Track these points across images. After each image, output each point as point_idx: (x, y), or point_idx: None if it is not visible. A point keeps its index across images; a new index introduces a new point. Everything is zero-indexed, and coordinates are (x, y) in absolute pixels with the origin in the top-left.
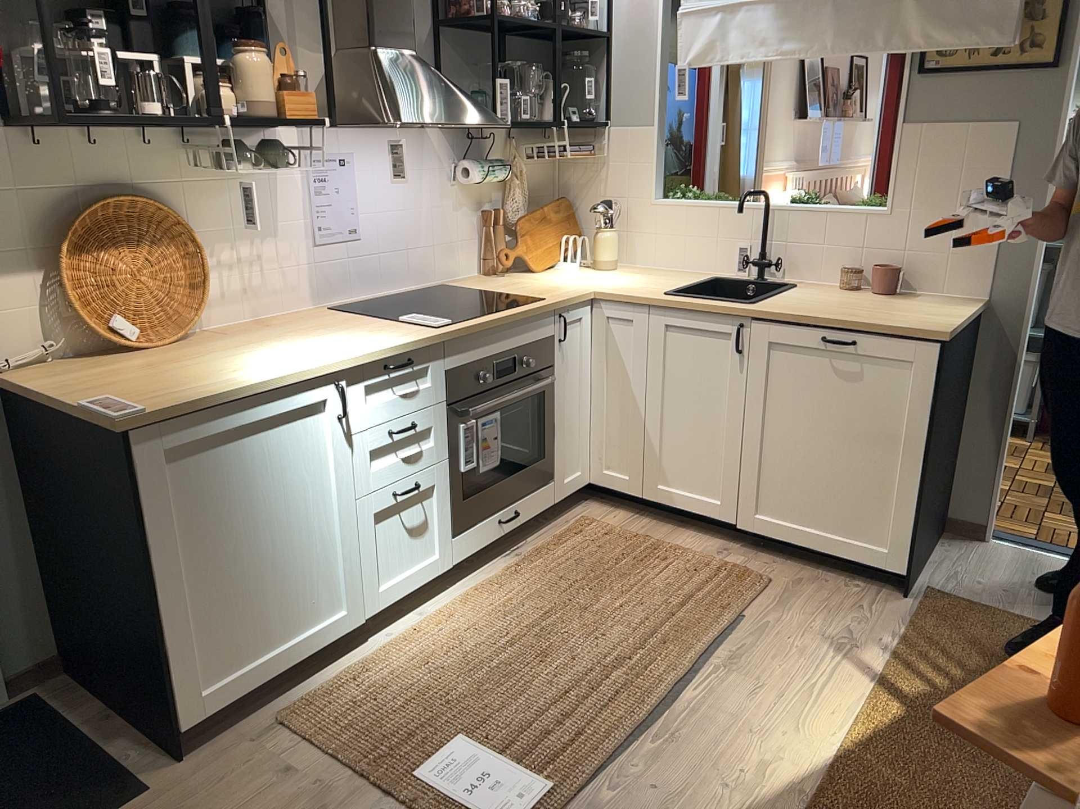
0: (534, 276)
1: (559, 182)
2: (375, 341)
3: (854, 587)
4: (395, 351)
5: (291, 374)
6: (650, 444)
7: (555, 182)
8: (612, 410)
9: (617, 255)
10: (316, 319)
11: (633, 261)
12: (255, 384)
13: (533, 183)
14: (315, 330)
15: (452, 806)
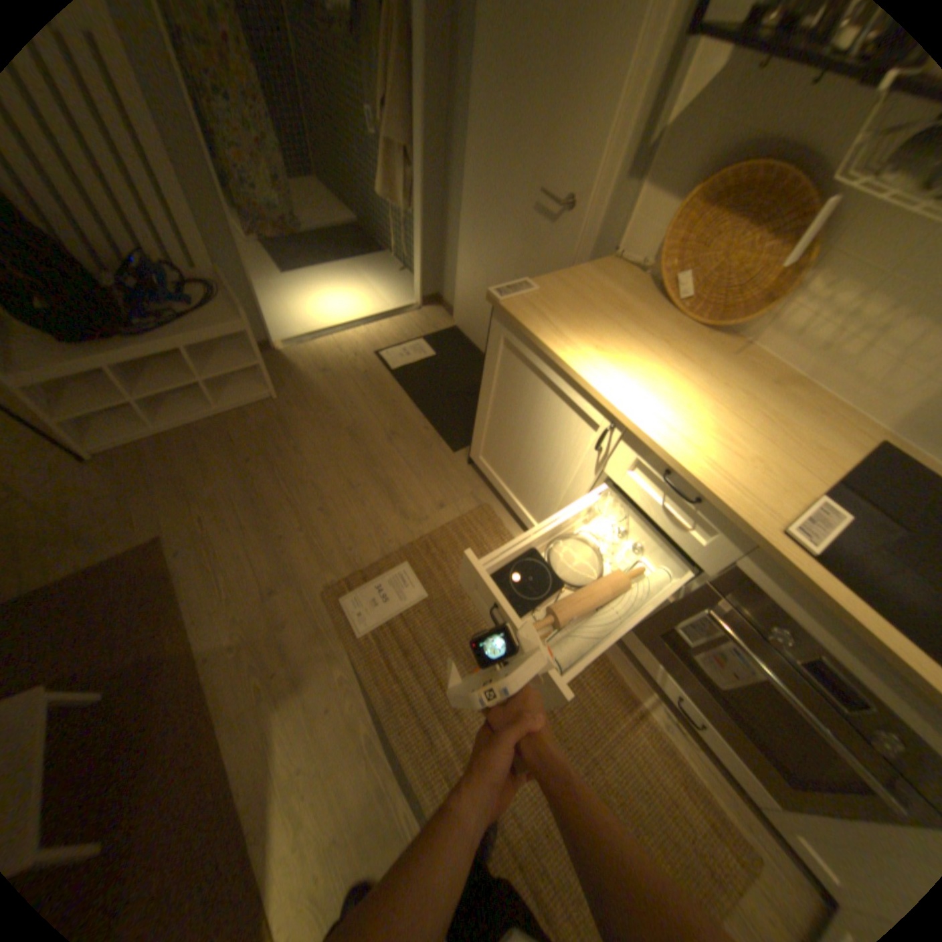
0: None
1: None
2: (709, 455)
3: None
4: (683, 474)
5: (585, 377)
6: None
7: None
8: None
9: None
10: (825, 425)
11: None
12: (558, 354)
13: None
14: (767, 416)
15: (375, 576)
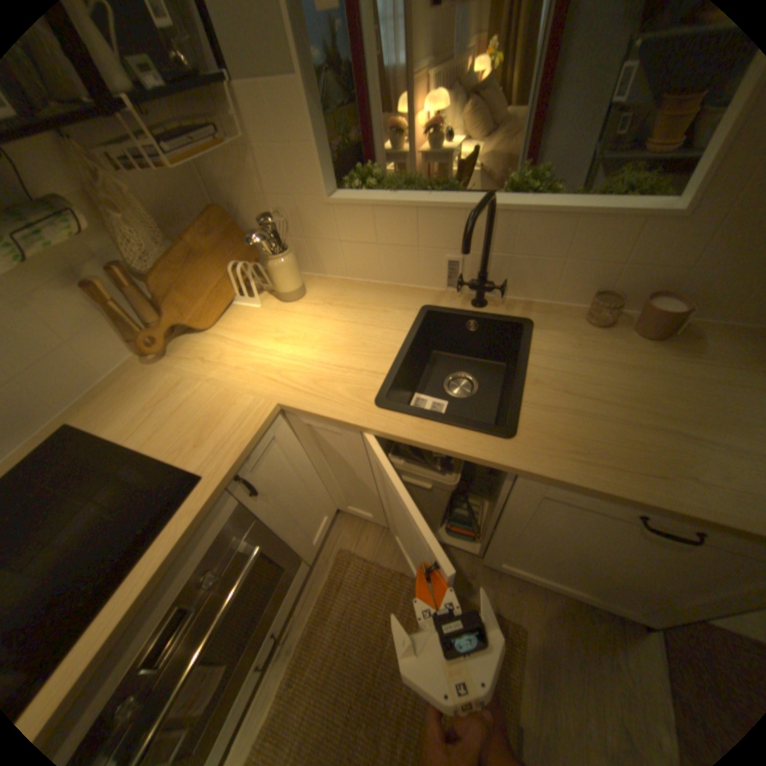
0: (202, 343)
1: (199, 173)
2: None
3: (595, 624)
4: None
5: None
6: (385, 508)
7: (193, 175)
8: (339, 479)
9: (299, 280)
10: None
11: (320, 270)
12: None
13: (157, 193)
14: None
15: None
